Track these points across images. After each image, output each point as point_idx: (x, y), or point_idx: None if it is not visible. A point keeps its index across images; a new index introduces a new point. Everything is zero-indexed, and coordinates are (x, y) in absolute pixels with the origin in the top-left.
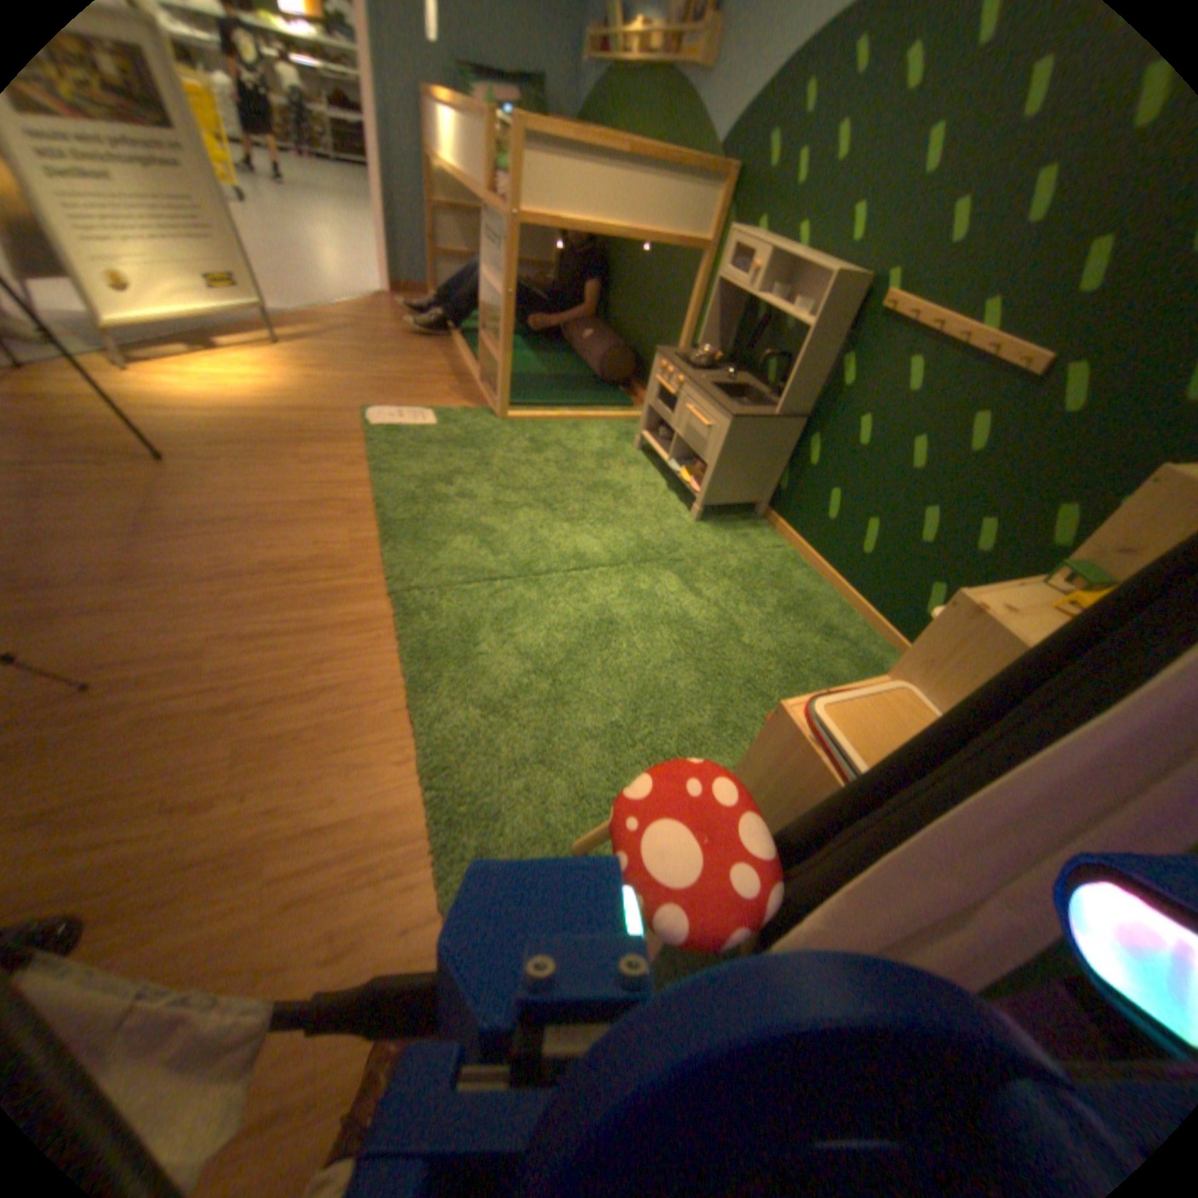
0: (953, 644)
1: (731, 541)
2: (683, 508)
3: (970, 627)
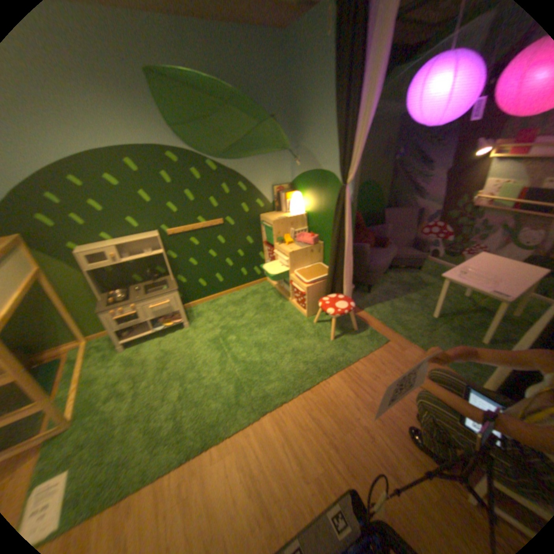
0: (293, 260)
1: (200, 318)
2: (178, 332)
3: (293, 256)
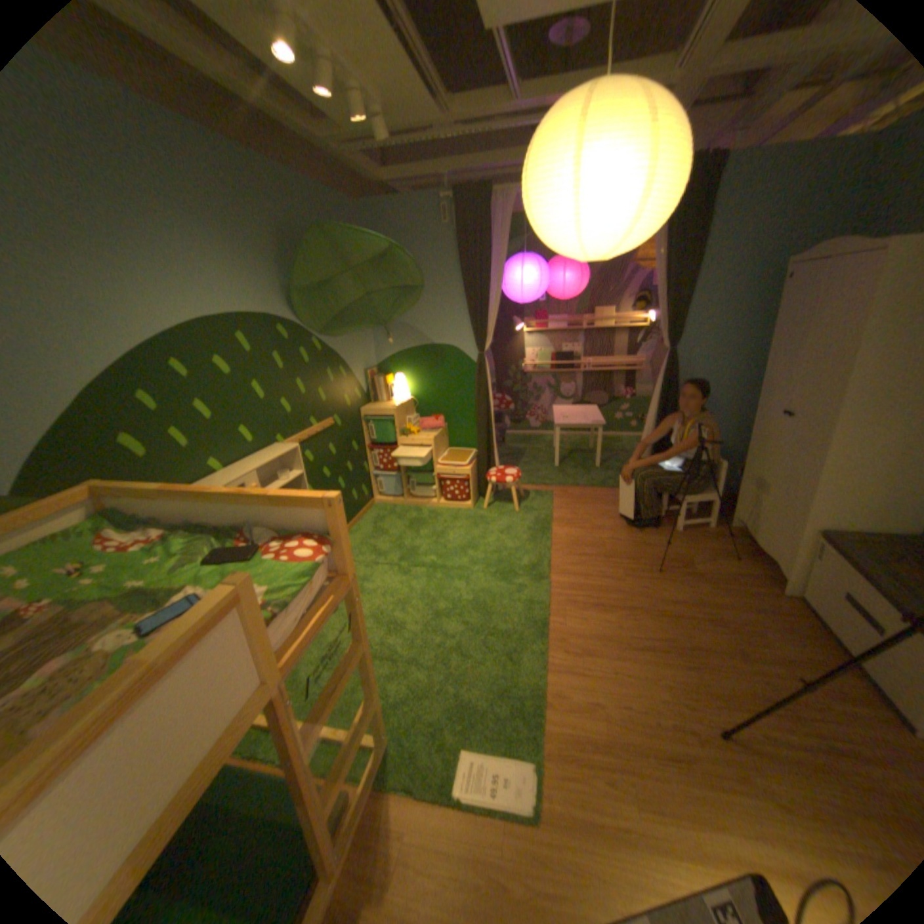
0: (435, 448)
1: None
2: None
3: (435, 442)
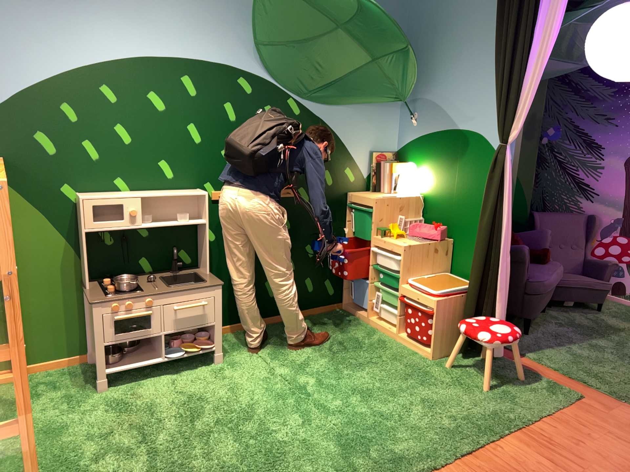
0: (408, 259)
1: (239, 348)
2: (205, 365)
3: (408, 251)
